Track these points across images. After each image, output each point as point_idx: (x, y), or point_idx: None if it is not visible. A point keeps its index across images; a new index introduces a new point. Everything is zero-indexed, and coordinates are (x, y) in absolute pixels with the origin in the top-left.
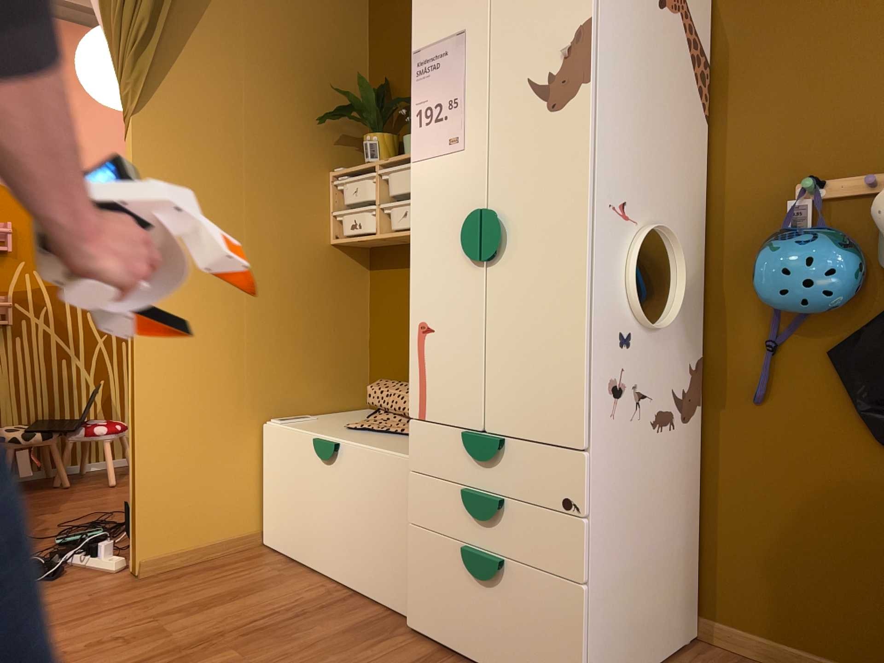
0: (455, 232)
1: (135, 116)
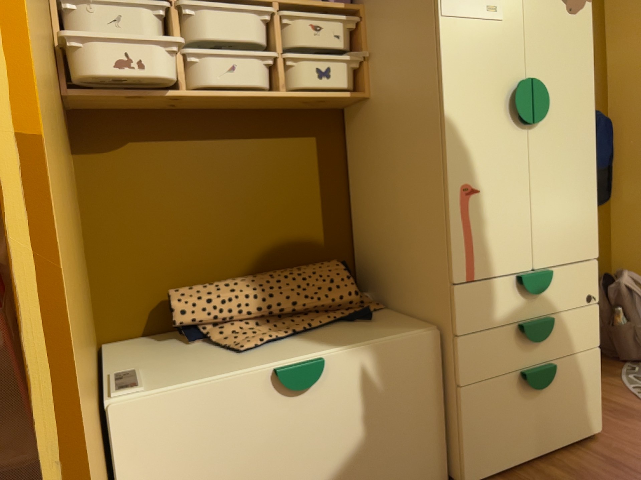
0: (497, 97)
1: None
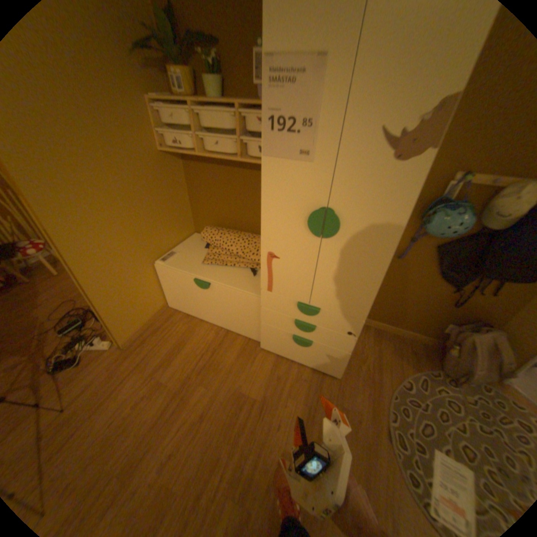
0: (299, 214)
1: None
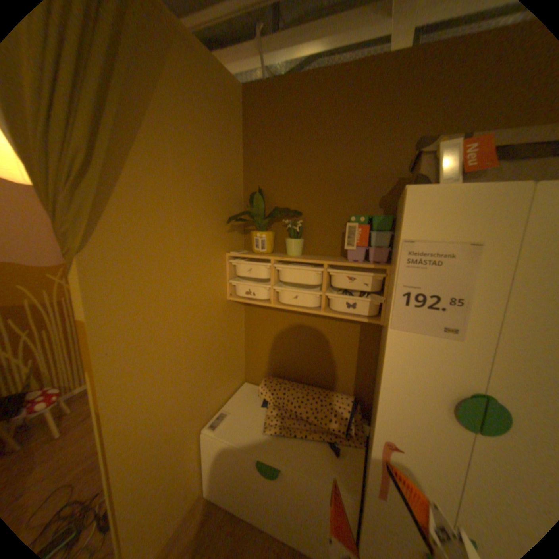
0: (441, 398)
1: (77, 253)
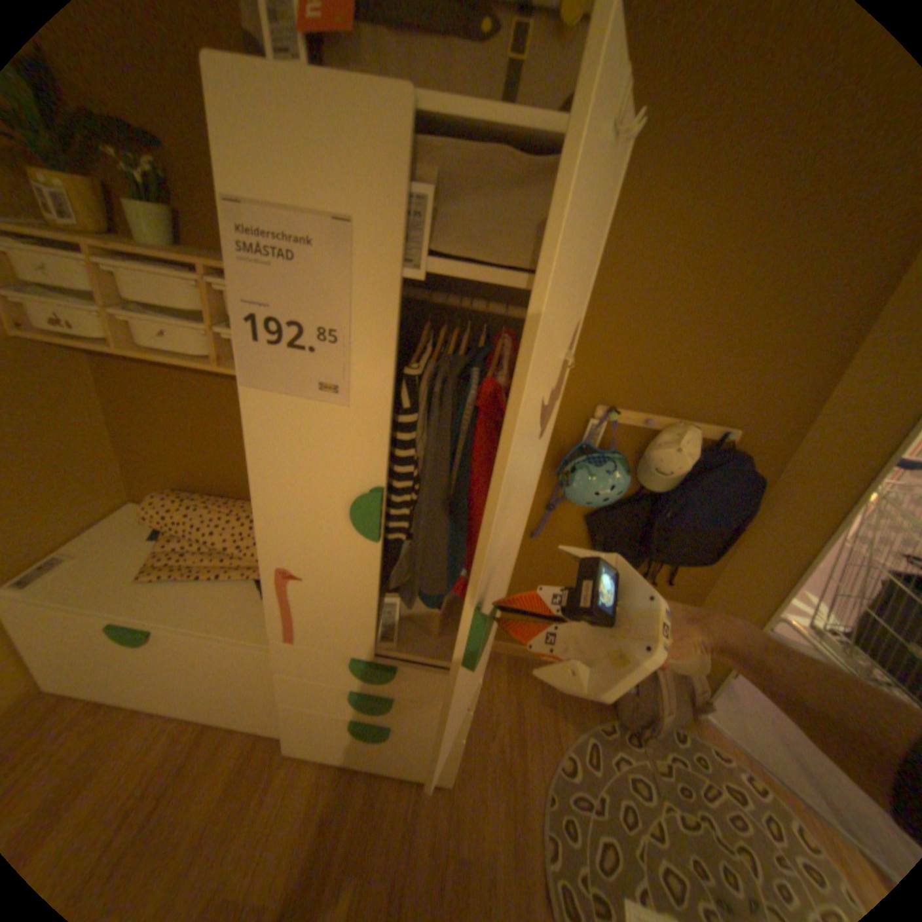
0: (333, 498)
1: None
